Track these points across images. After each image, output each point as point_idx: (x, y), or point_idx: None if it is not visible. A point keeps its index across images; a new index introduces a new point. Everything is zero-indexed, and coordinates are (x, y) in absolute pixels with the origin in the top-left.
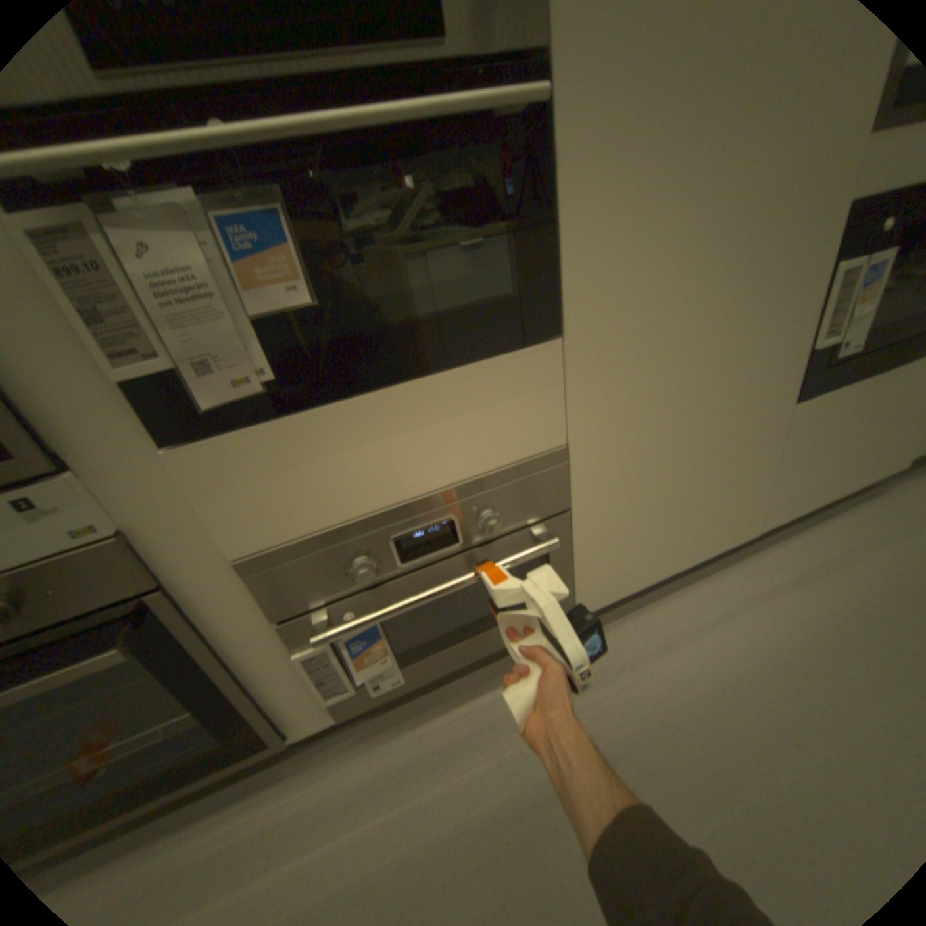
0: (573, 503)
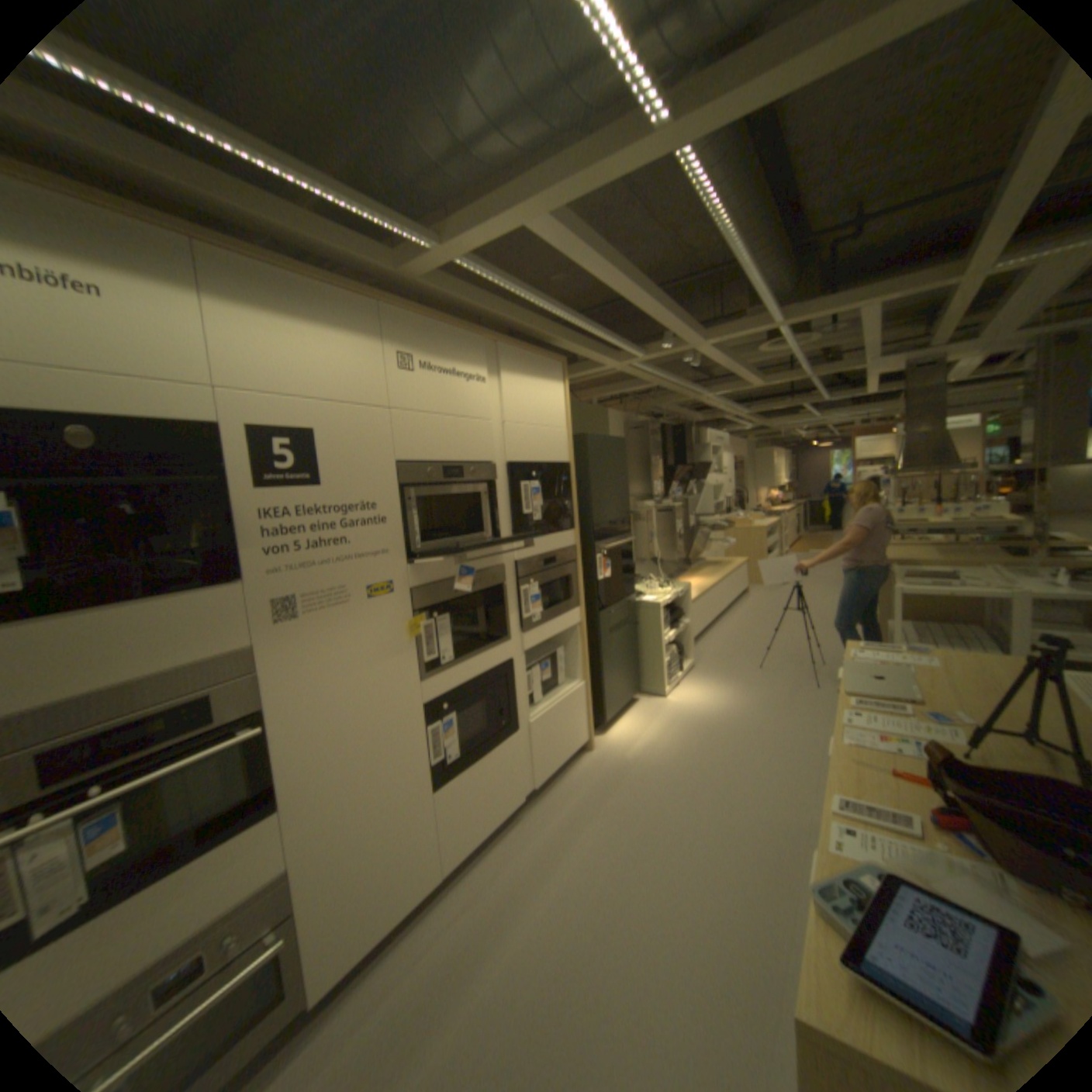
0: (295, 910)
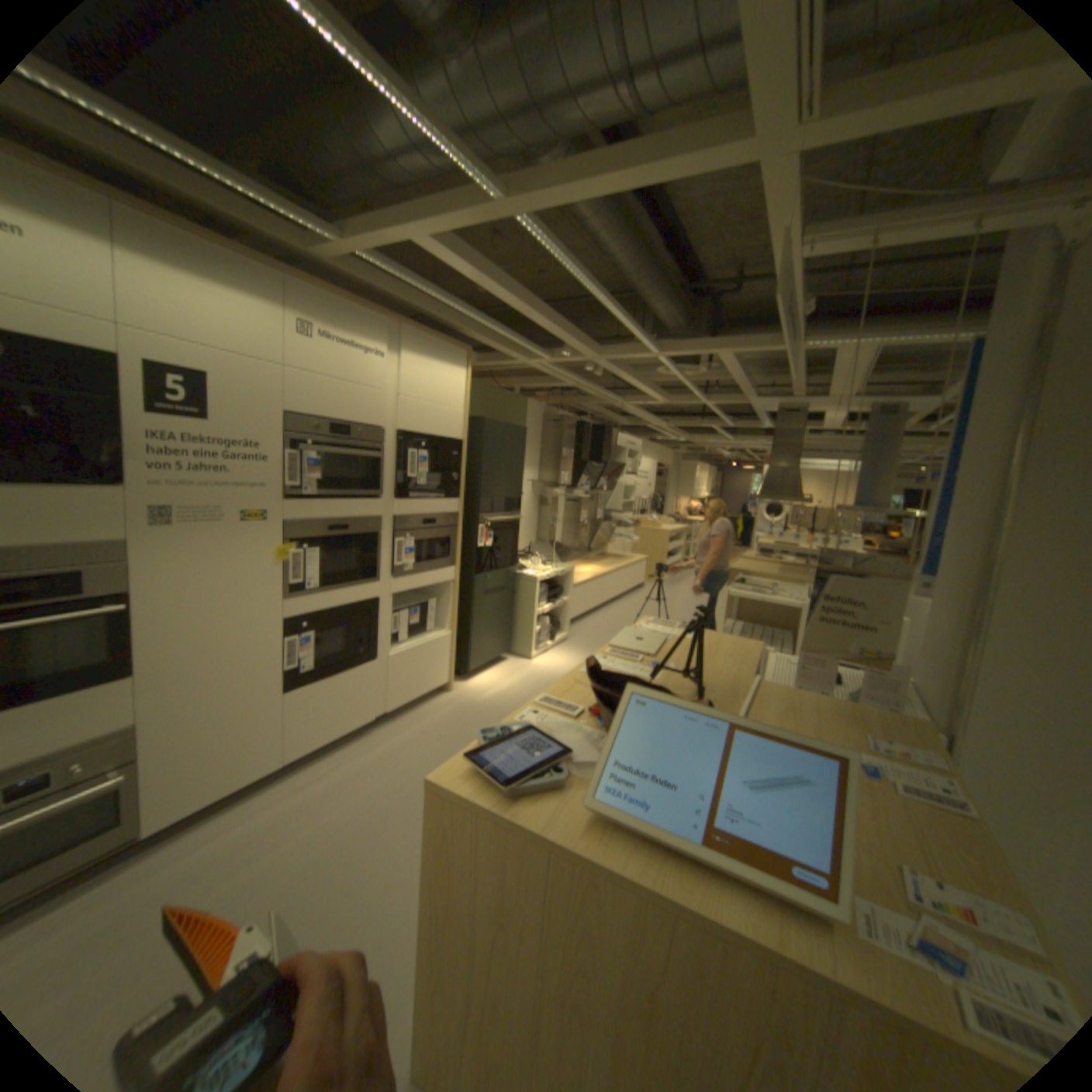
0: (139, 758)
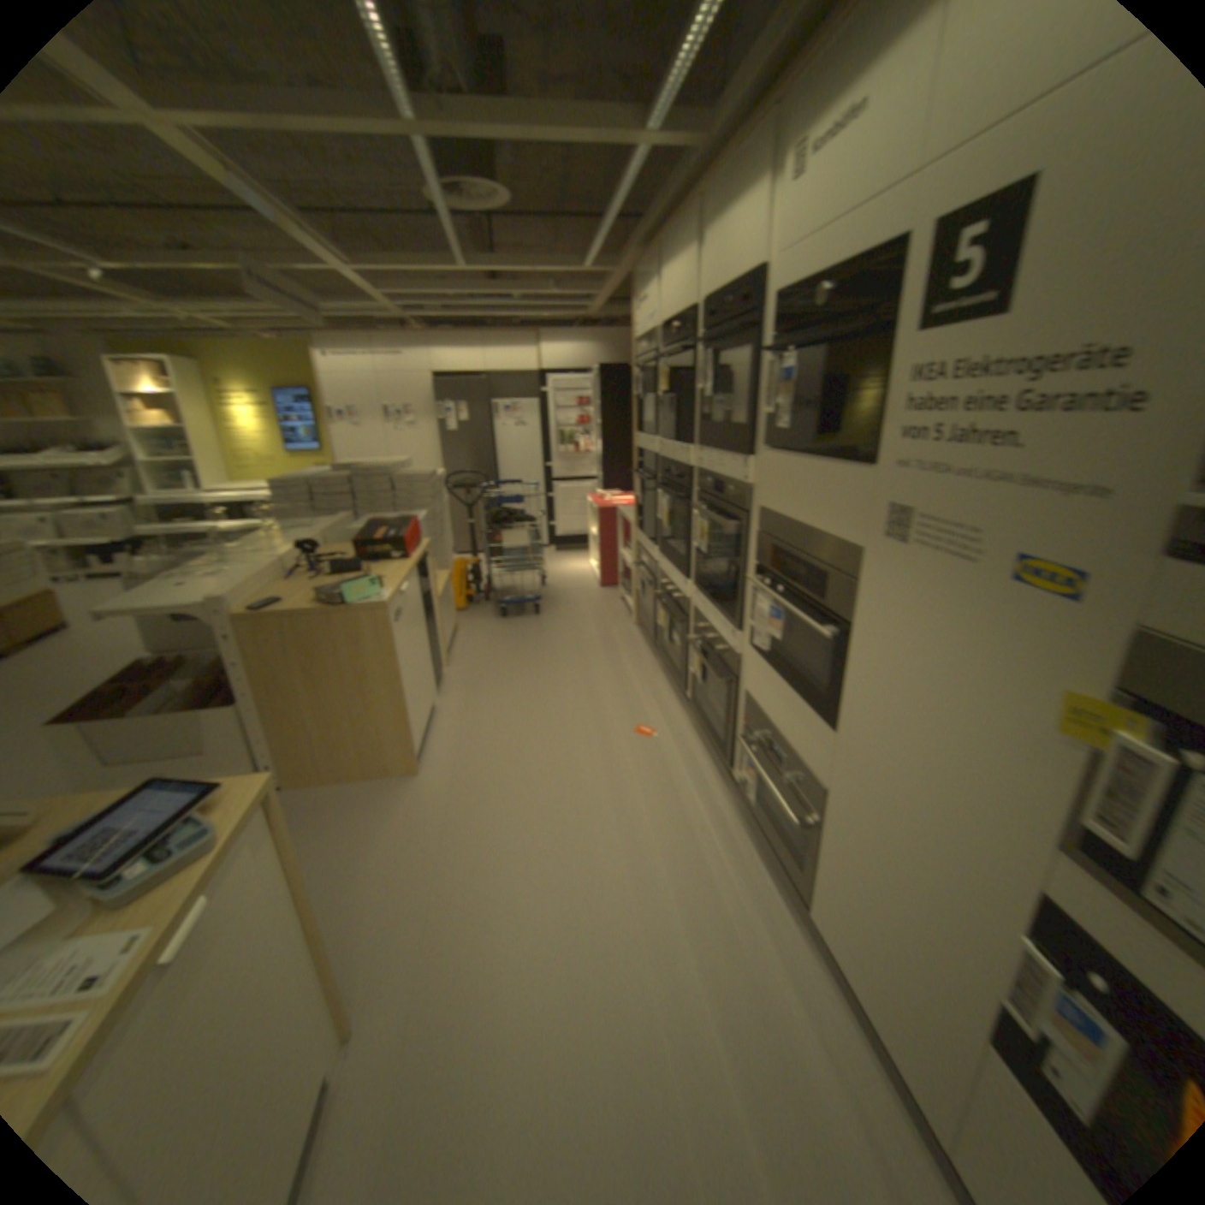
0: (822, 831)
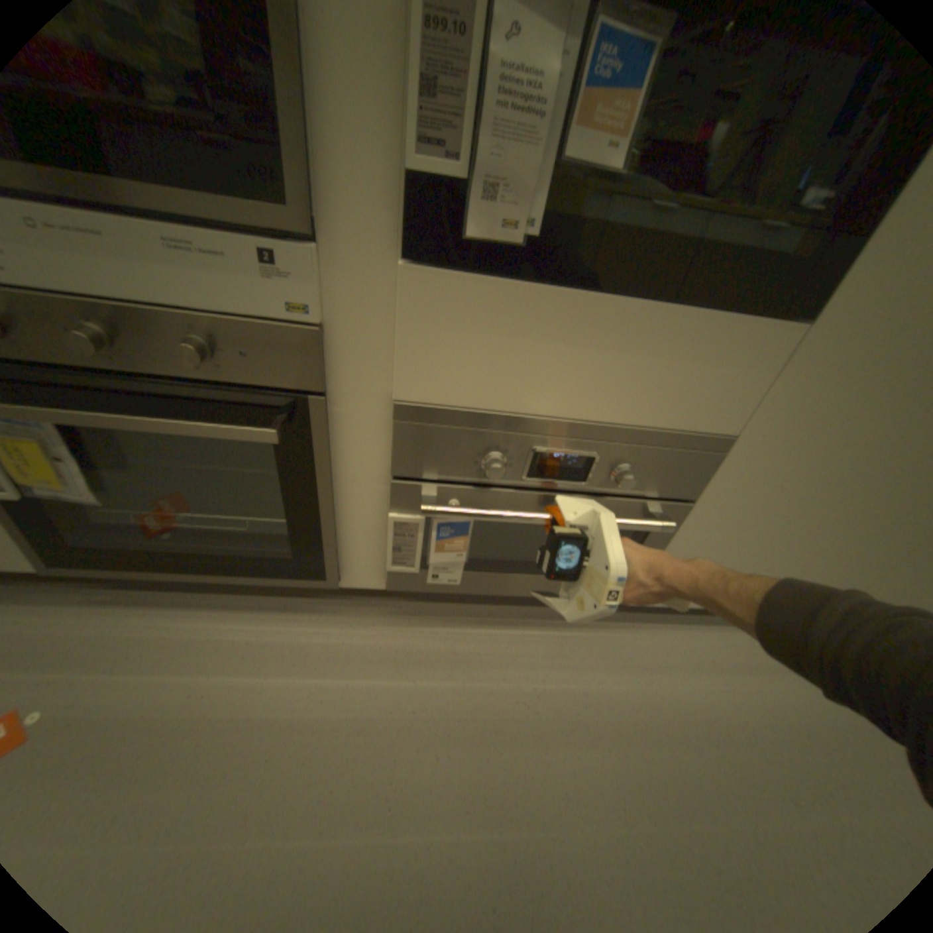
0: (703, 498)
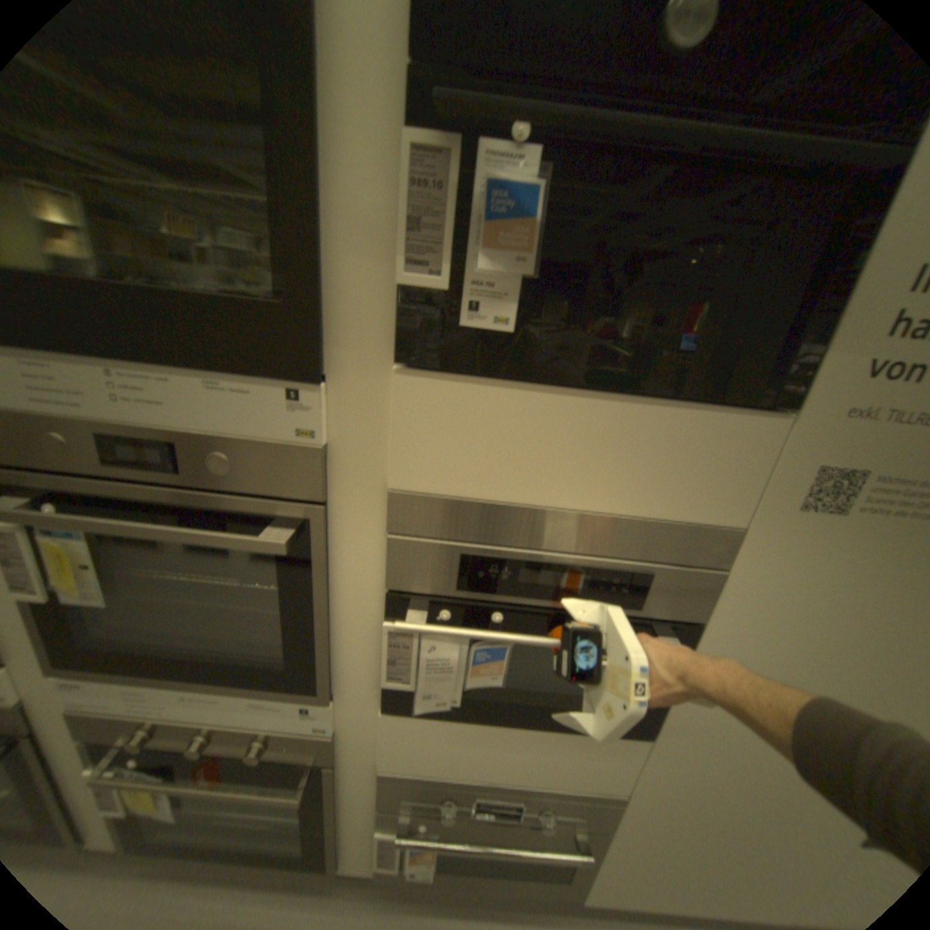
0: (619, 835)
